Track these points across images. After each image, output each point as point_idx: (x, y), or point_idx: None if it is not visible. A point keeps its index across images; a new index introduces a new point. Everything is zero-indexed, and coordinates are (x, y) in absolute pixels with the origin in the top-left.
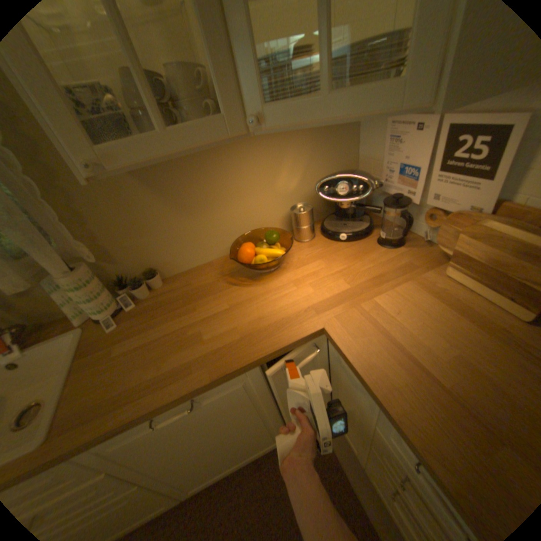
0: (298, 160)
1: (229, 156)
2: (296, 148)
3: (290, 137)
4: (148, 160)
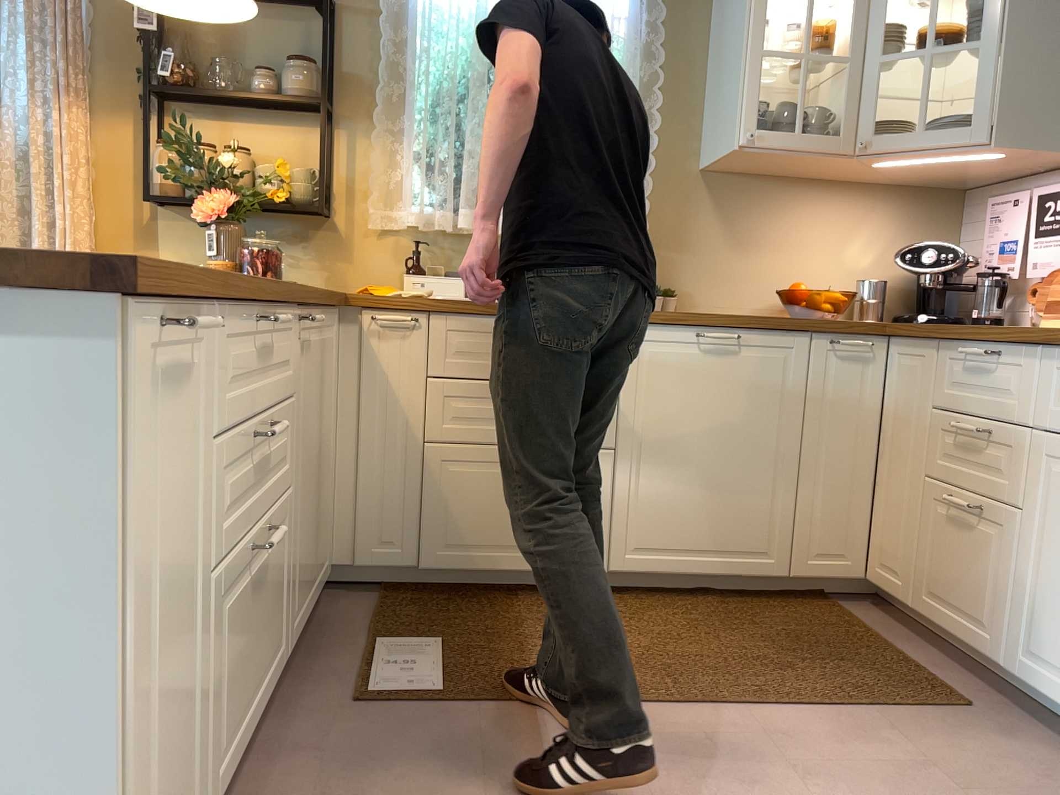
0: (878, 235)
1: (805, 204)
2: (879, 222)
3: (875, 209)
4: (778, 150)
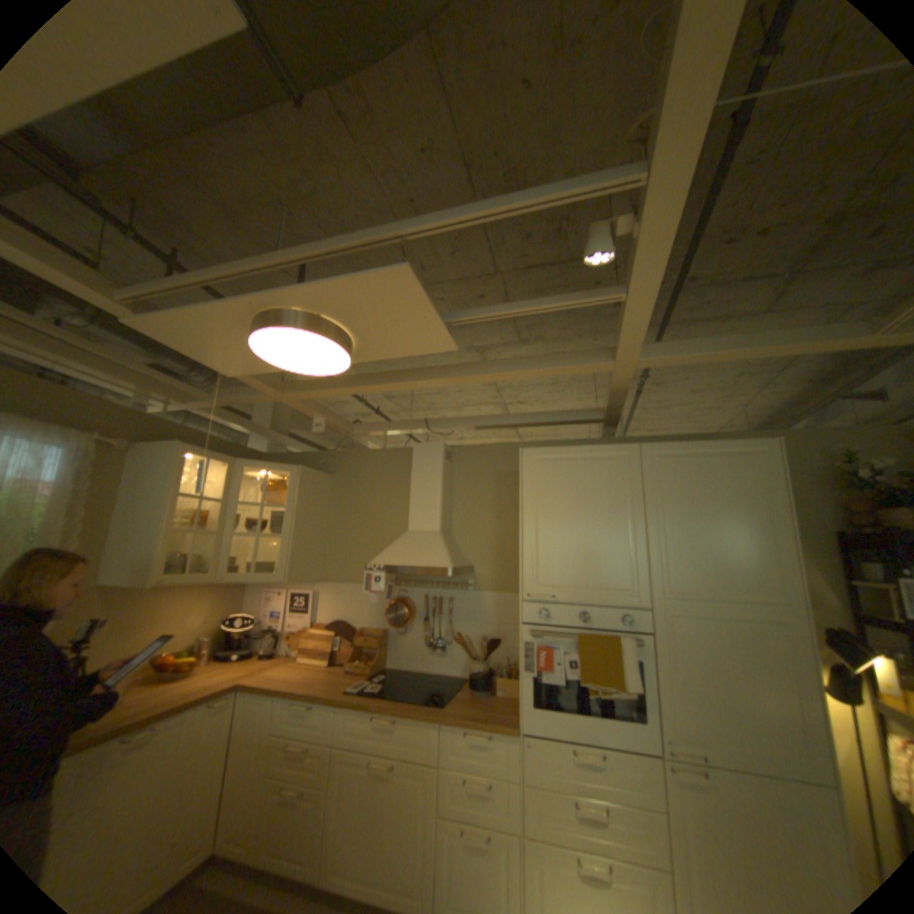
0: (203, 610)
1: (164, 600)
2: (204, 603)
3: (203, 595)
4: (171, 587)
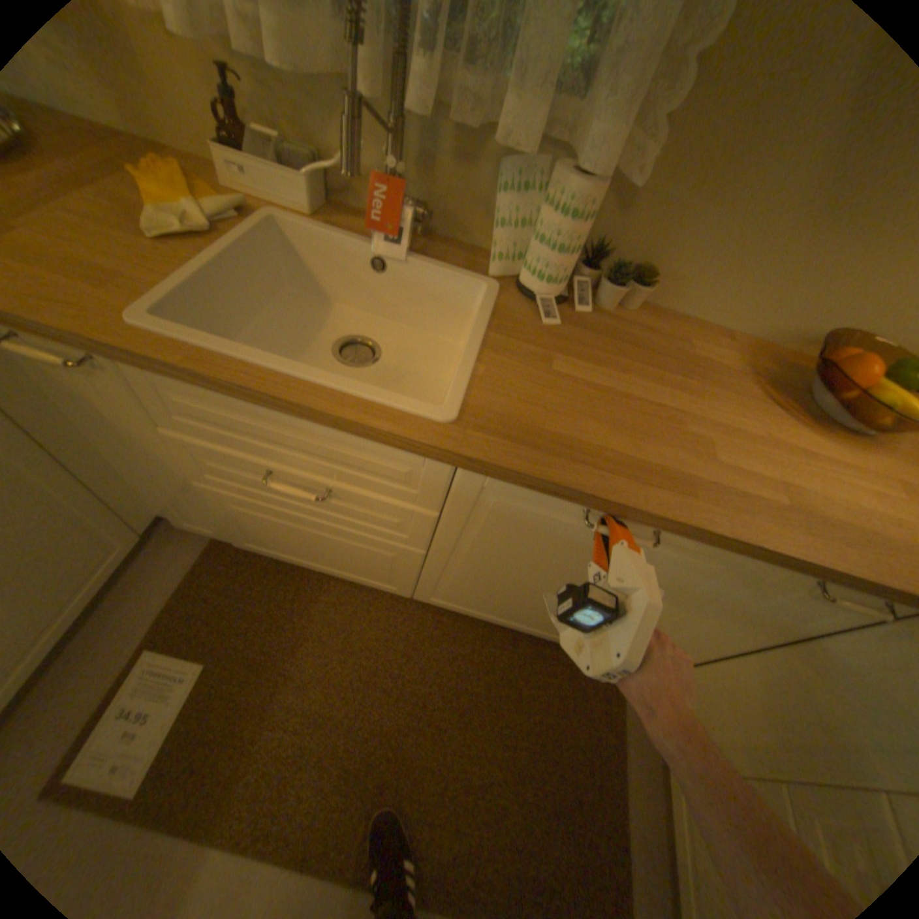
0: None
1: None
2: None
3: None
4: None
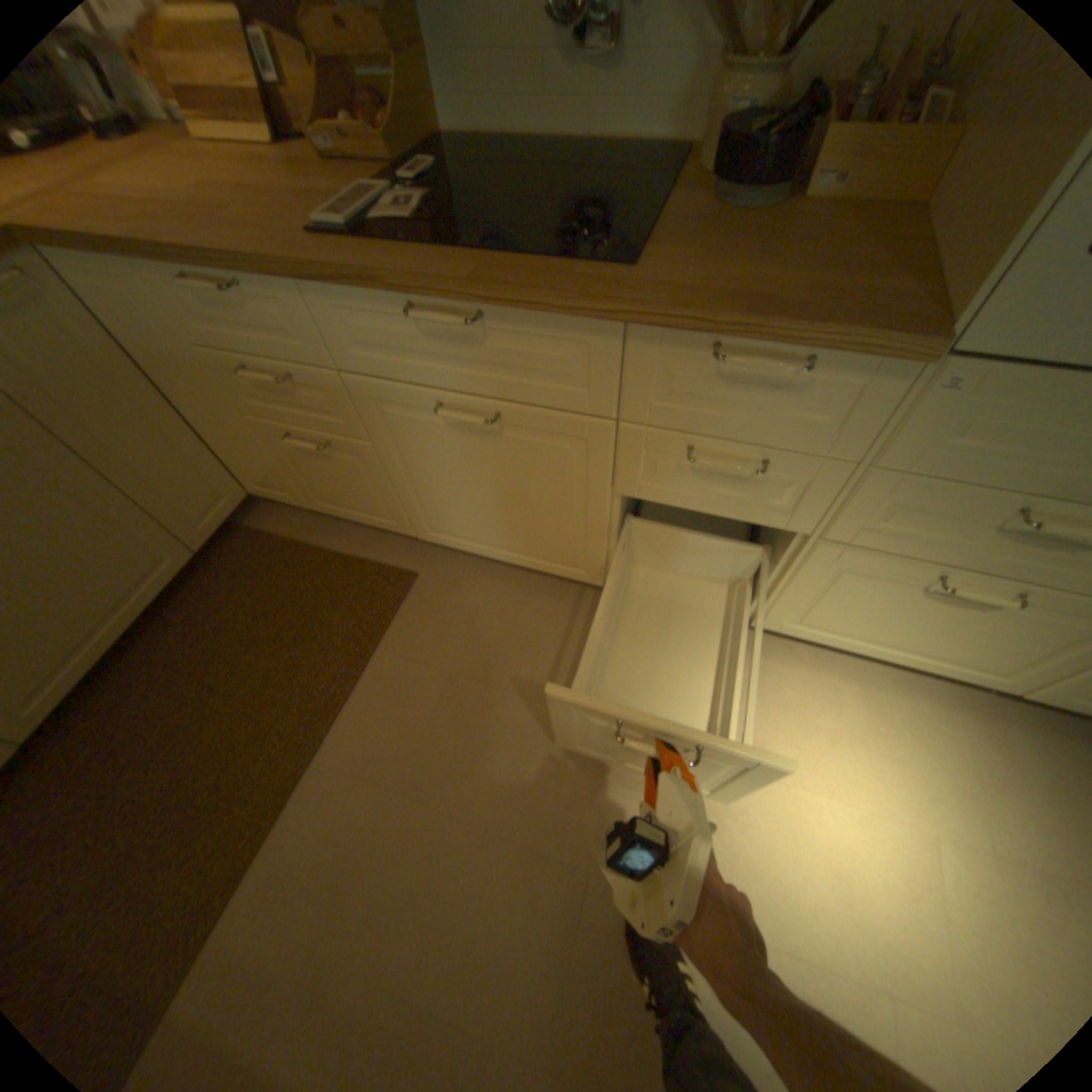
0: None
1: None
2: None
3: None
4: None
